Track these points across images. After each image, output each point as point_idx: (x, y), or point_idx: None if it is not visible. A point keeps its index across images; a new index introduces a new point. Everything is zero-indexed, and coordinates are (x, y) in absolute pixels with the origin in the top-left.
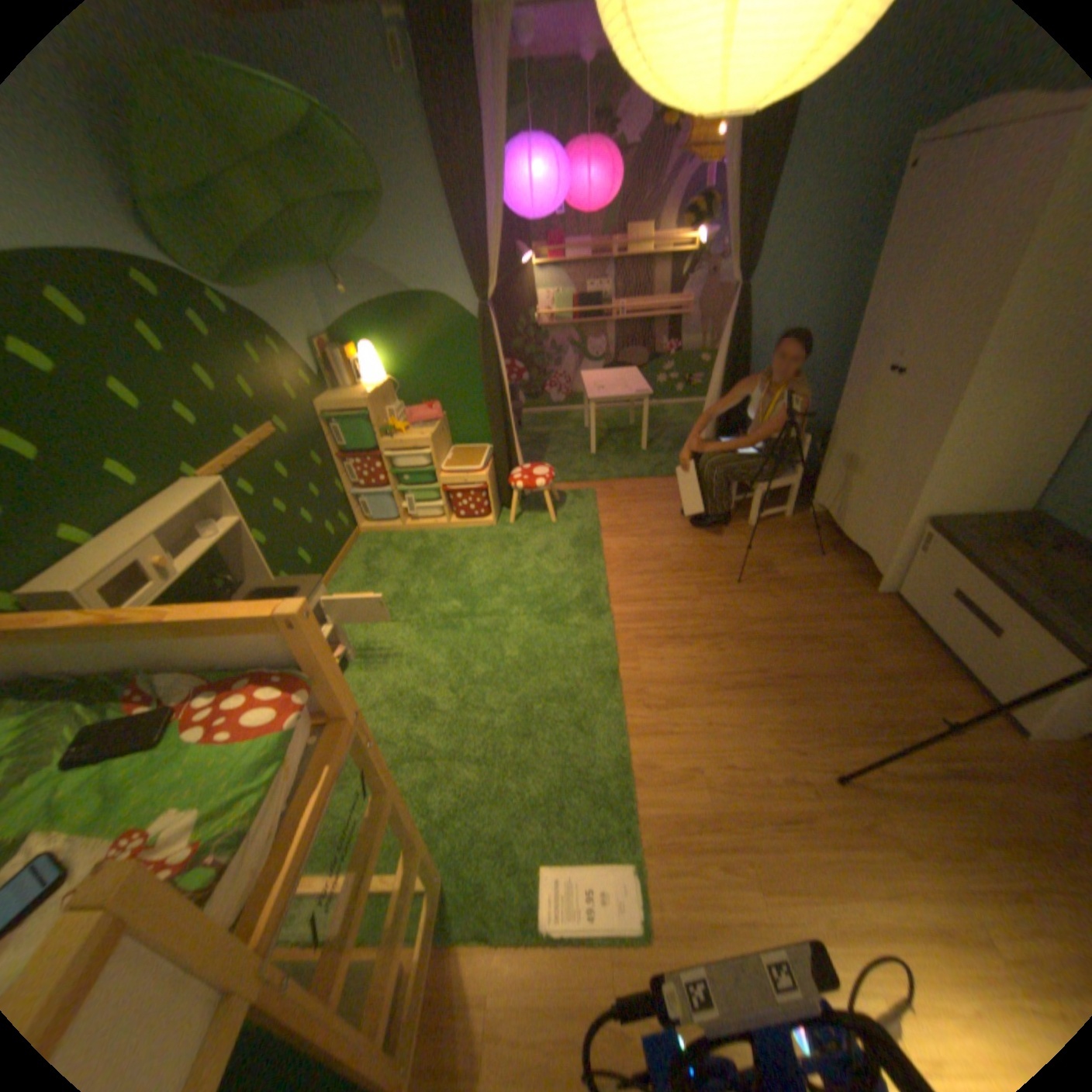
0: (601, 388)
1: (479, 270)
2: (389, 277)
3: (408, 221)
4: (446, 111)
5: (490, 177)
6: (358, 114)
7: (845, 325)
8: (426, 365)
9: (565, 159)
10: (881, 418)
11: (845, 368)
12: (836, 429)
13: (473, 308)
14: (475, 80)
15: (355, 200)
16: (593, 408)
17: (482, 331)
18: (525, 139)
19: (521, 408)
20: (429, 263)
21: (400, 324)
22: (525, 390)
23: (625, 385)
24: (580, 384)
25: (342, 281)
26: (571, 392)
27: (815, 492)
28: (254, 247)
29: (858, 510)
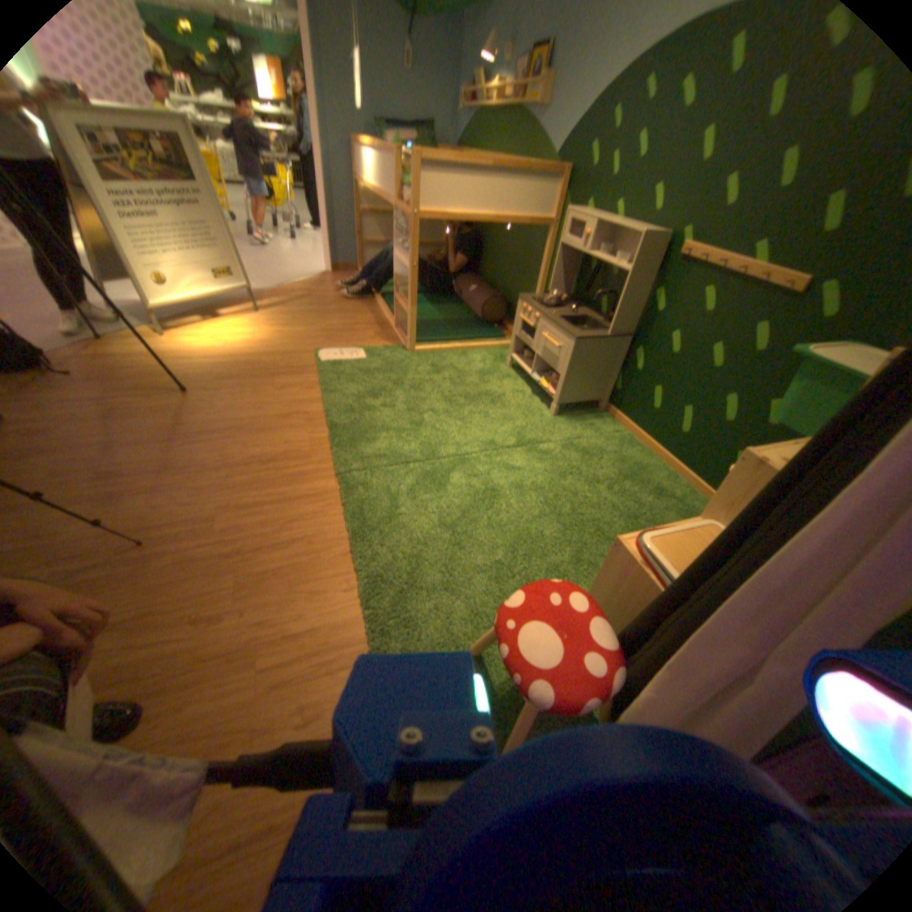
0: None
1: None
2: None
3: None
4: None
5: None
6: None
7: None
8: None
9: None
10: None
11: None
12: None
13: None
14: None
15: None
16: None
17: None
18: None
19: None
20: None
21: None
22: None
23: None
24: None
25: None
26: None
27: None
28: None
29: None
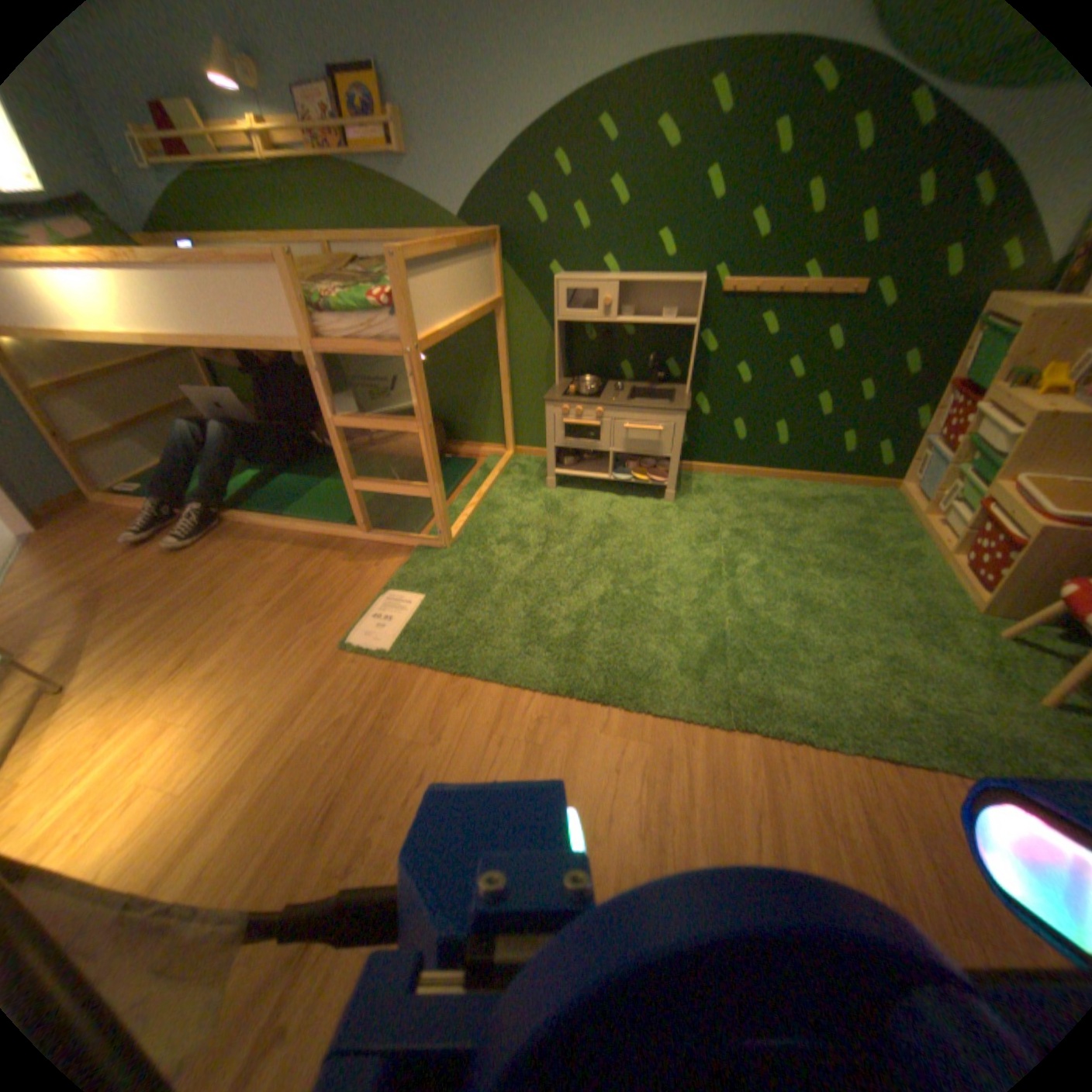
0: None
1: None
2: None
3: None
4: None
5: None
6: None
7: None
8: None
9: None
10: None
11: None
12: None
13: None
14: None
15: None
16: None
17: None
18: None
19: None
20: None
21: None
22: None
23: None
24: None
25: None
26: None
27: None
28: None
29: None
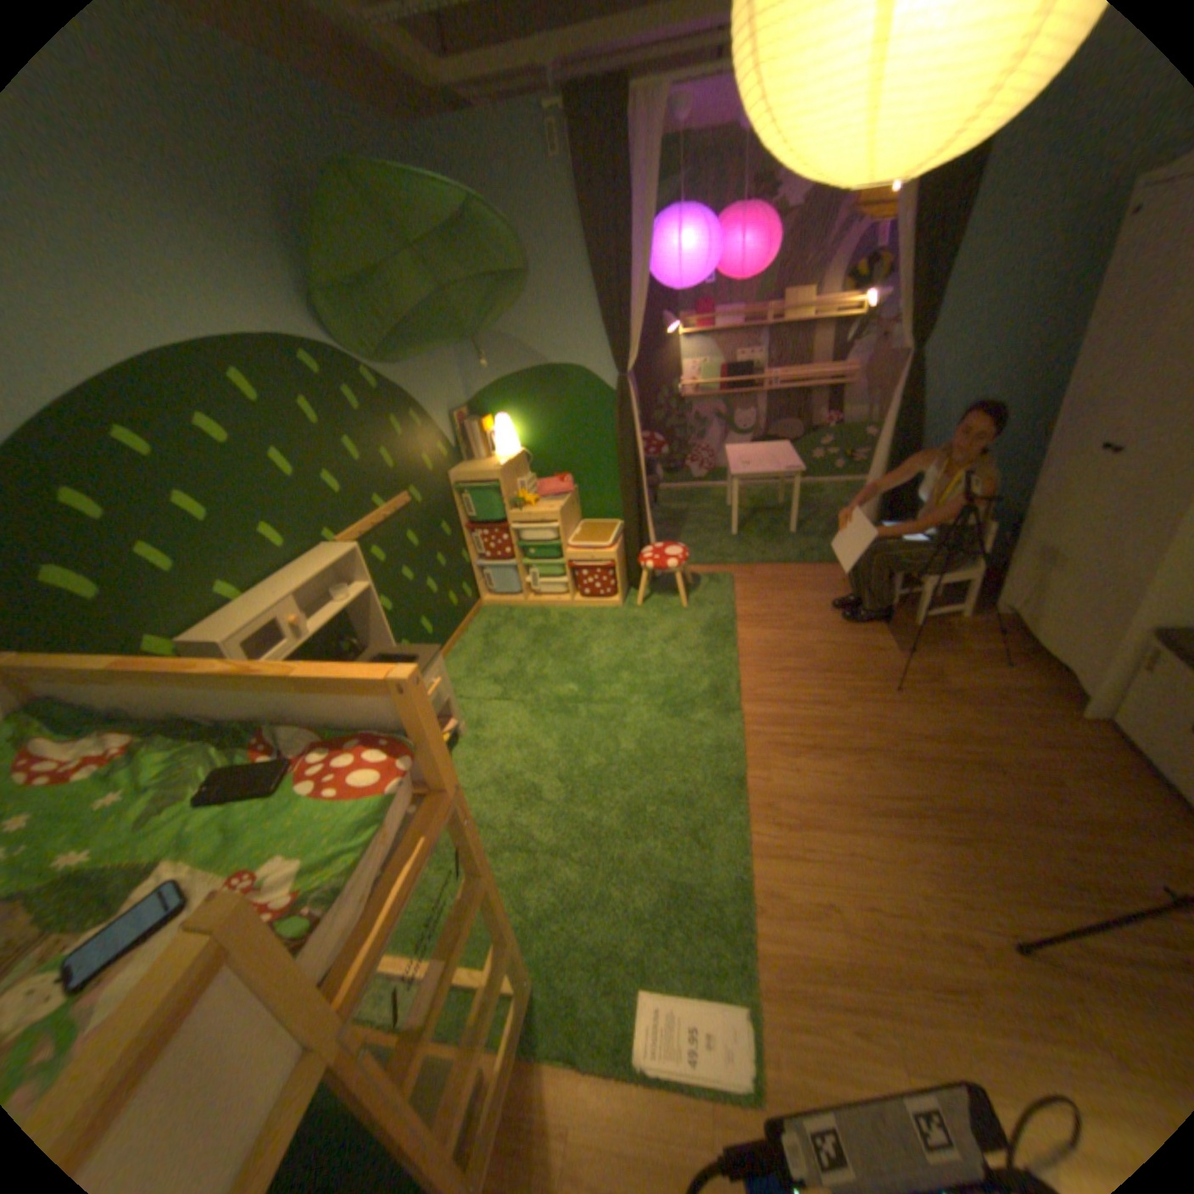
0: (747, 463)
1: (620, 343)
2: (530, 351)
3: (552, 297)
4: (596, 190)
5: (636, 251)
6: (512, 199)
7: (1046, 396)
8: (560, 438)
9: (717, 228)
10: (1090, 505)
11: (1046, 445)
12: (1032, 517)
13: (611, 381)
14: (627, 159)
15: (502, 280)
16: (736, 485)
17: (619, 405)
18: (675, 211)
19: (657, 484)
20: (570, 337)
21: (537, 397)
22: (663, 464)
23: (774, 461)
24: (724, 459)
25: (484, 356)
26: (713, 467)
27: (1002, 590)
28: (406, 327)
29: (1058, 614)
